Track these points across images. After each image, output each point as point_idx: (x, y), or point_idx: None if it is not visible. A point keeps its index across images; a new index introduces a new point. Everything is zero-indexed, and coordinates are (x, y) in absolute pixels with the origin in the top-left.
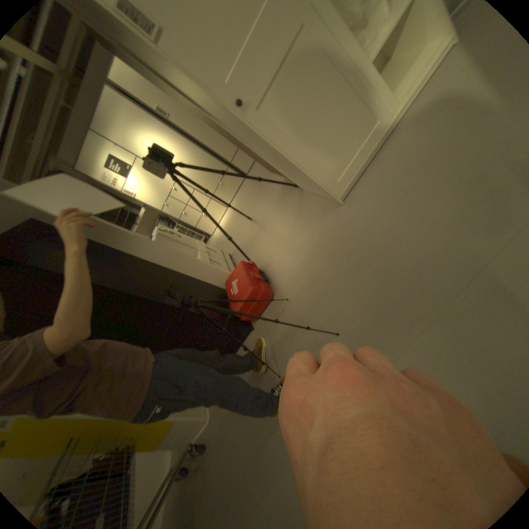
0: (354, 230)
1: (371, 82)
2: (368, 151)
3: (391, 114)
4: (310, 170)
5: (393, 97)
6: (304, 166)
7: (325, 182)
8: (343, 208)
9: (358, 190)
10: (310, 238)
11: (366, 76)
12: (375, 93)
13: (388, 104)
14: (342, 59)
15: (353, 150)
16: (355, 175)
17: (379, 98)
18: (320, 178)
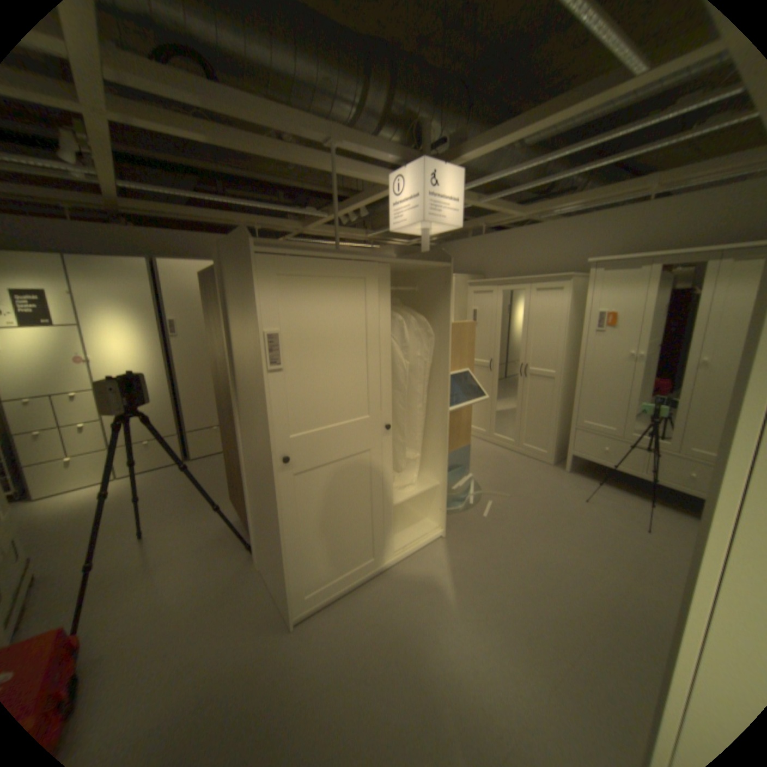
0: (282, 697)
1: (383, 523)
2: (348, 584)
3: (383, 561)
4: (288, 568)
5: (391, 547)
6: (287, 559)
7: (291, 592)
8: (285, 642)
9: (314, 626)
10: (211, 659)
11: (383, 516)
12: (382, 534)
13: (385, 550)
14: (377, 493)
15: (337, 574)
16: (322, 604)
17: (382, 541)
18: (290, 584)
